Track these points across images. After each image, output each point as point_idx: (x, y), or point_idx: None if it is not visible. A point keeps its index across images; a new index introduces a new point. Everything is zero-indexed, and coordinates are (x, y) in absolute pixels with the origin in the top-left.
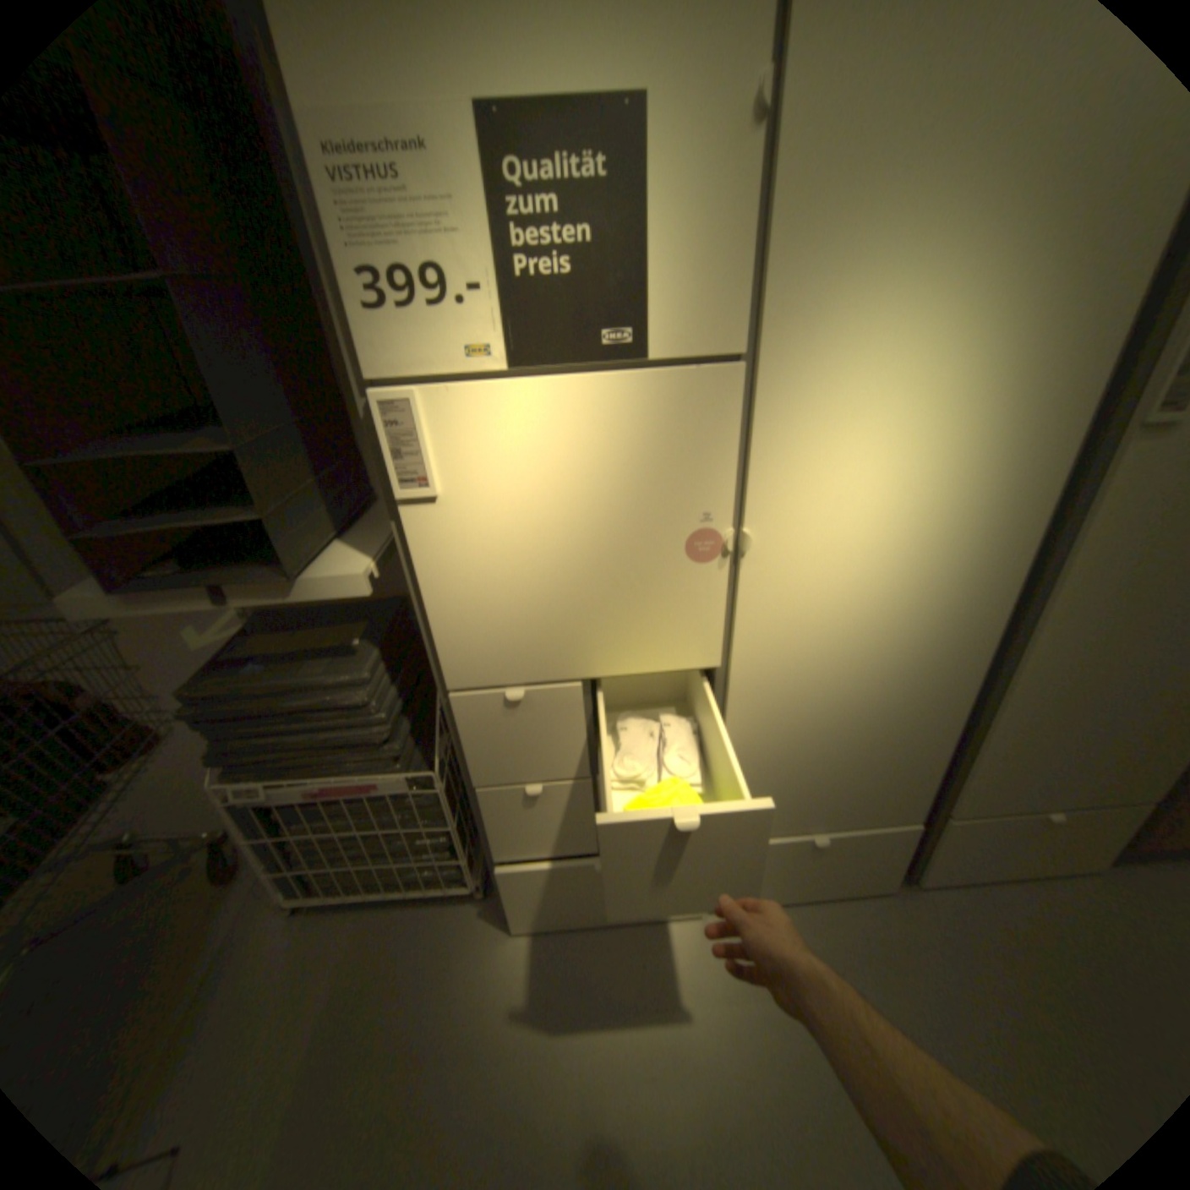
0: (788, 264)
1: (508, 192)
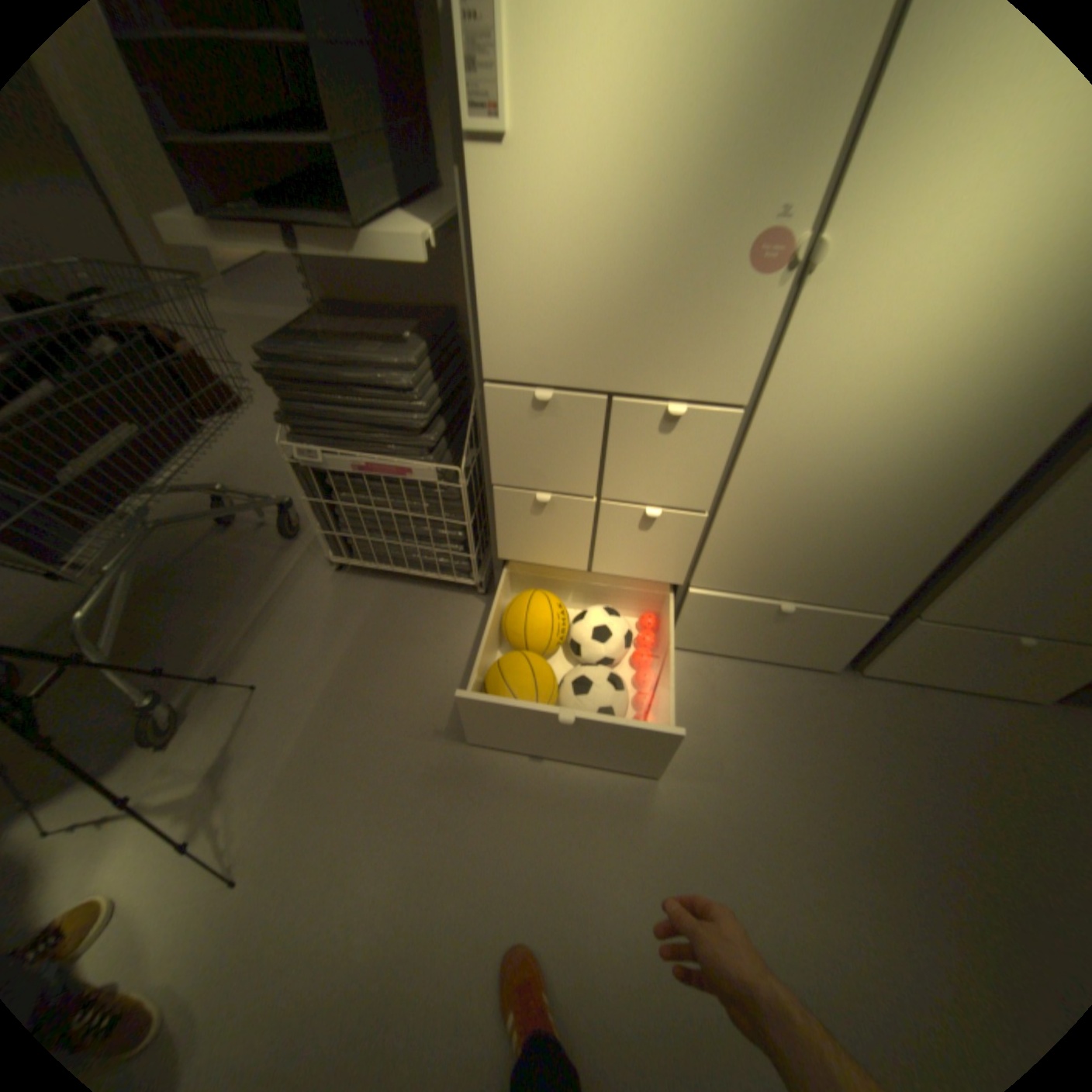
0: None
1: None
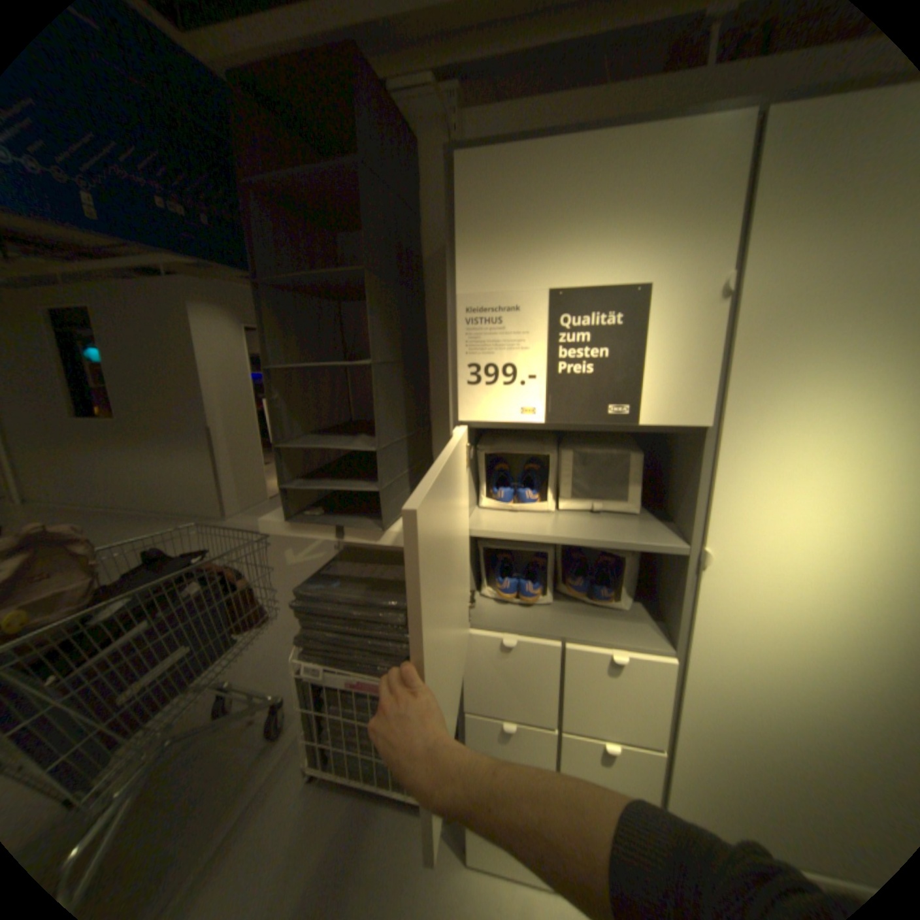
0: (747, 374)
1: (561, 331)
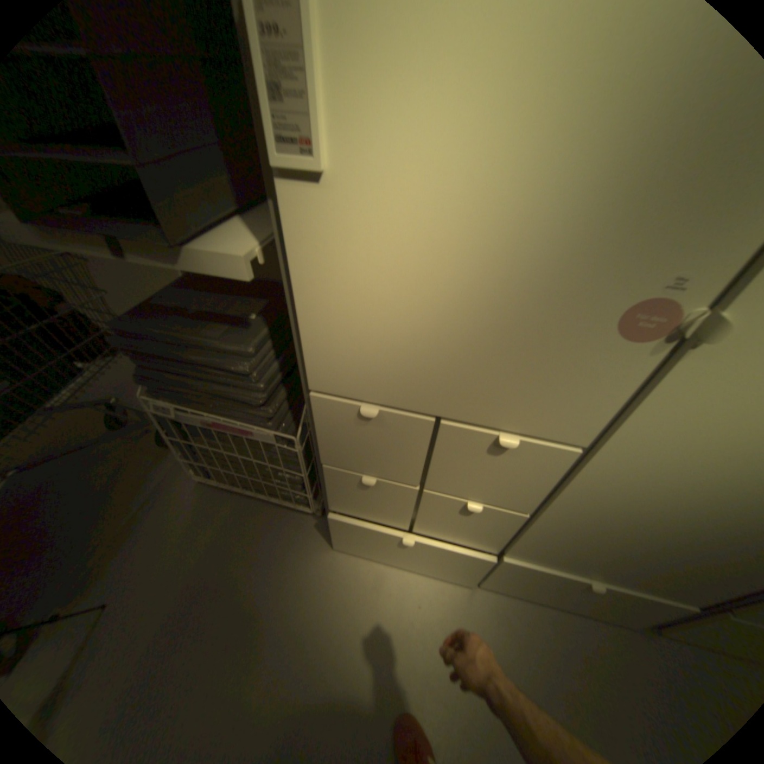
0: None
1: None
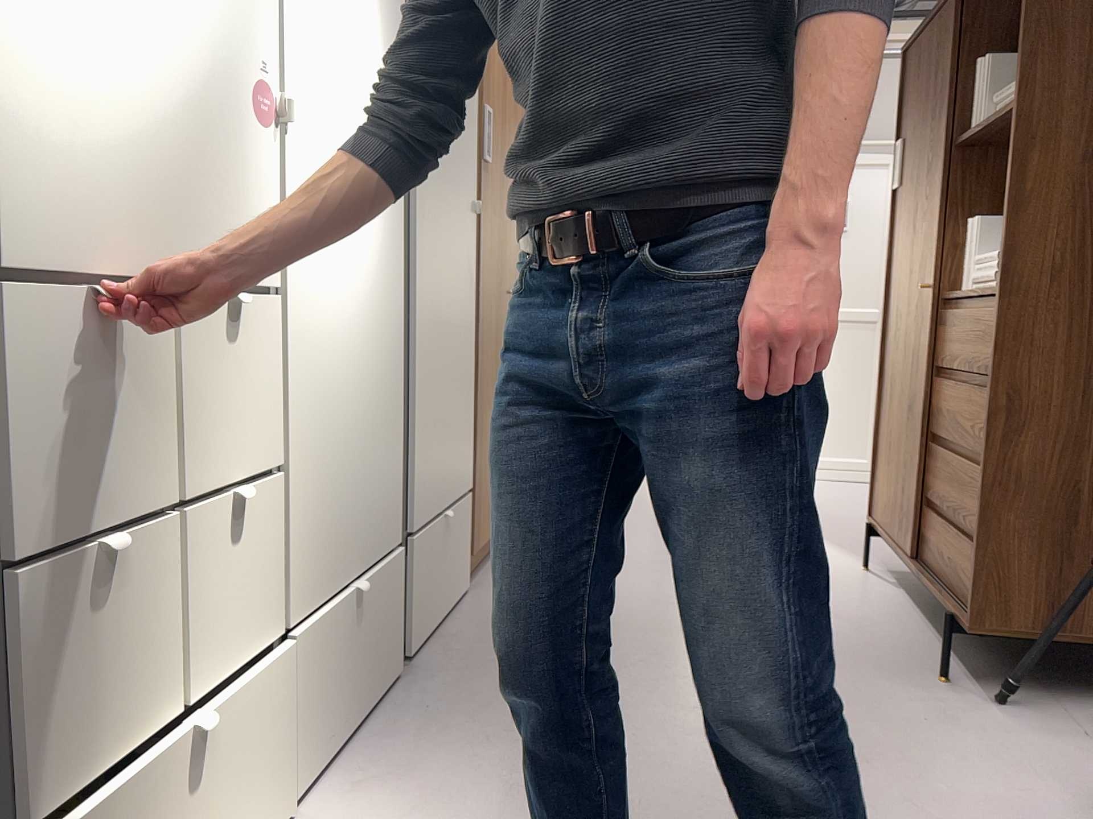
0: None
1: None
